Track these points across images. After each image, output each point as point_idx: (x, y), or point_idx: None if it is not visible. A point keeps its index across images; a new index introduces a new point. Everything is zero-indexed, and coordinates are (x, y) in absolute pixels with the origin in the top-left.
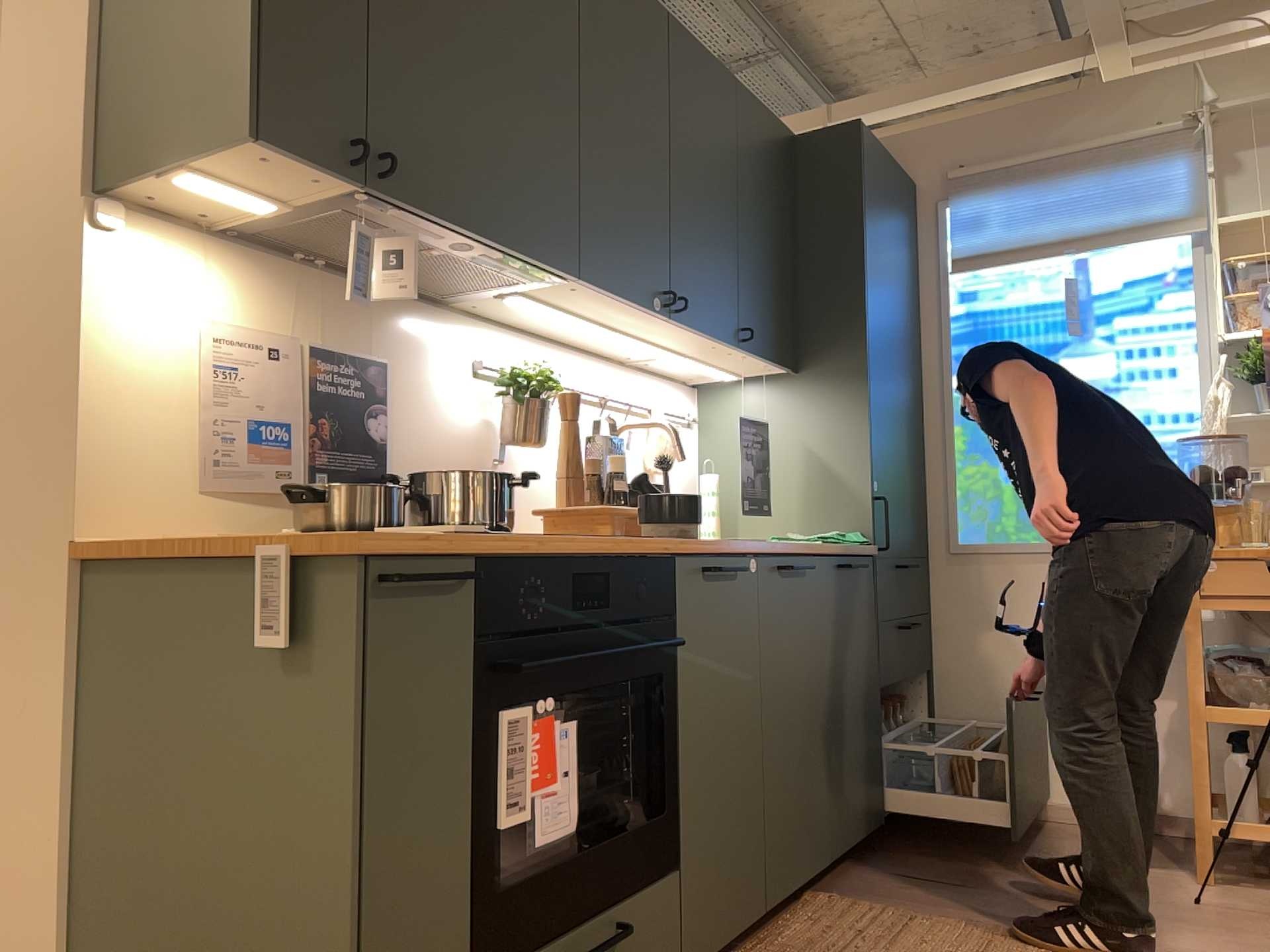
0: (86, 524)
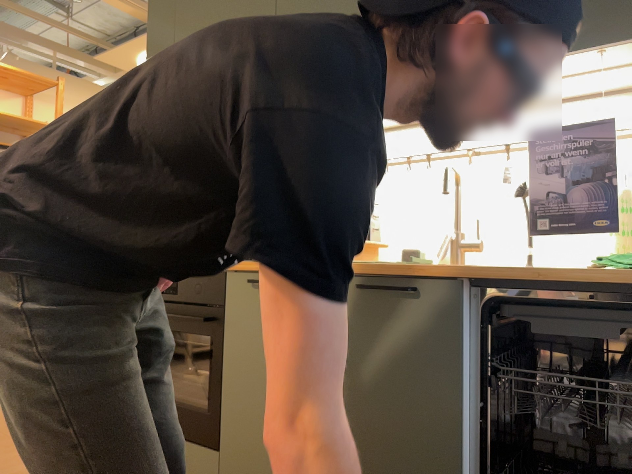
0: None
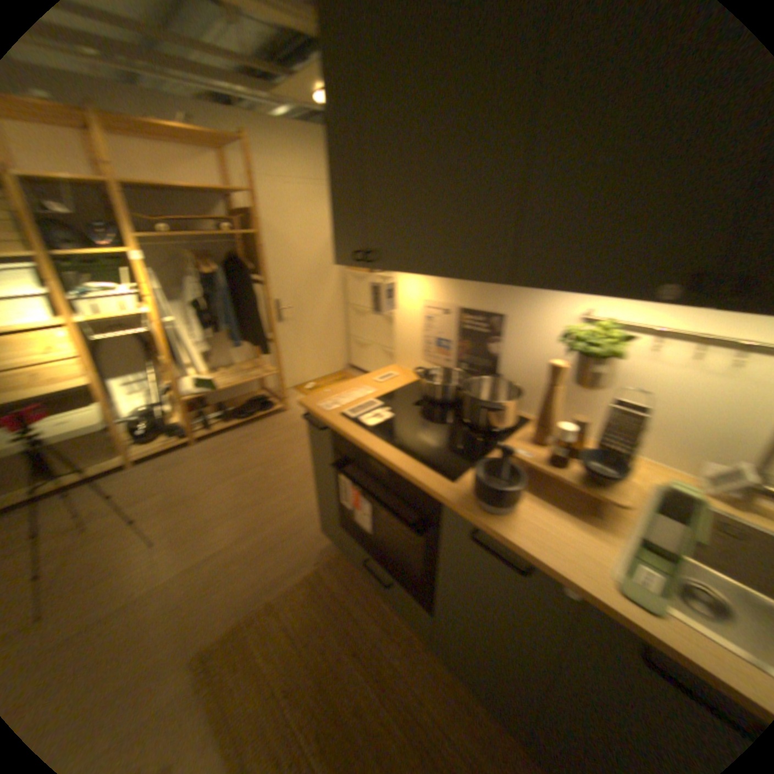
0: (393, 361)
